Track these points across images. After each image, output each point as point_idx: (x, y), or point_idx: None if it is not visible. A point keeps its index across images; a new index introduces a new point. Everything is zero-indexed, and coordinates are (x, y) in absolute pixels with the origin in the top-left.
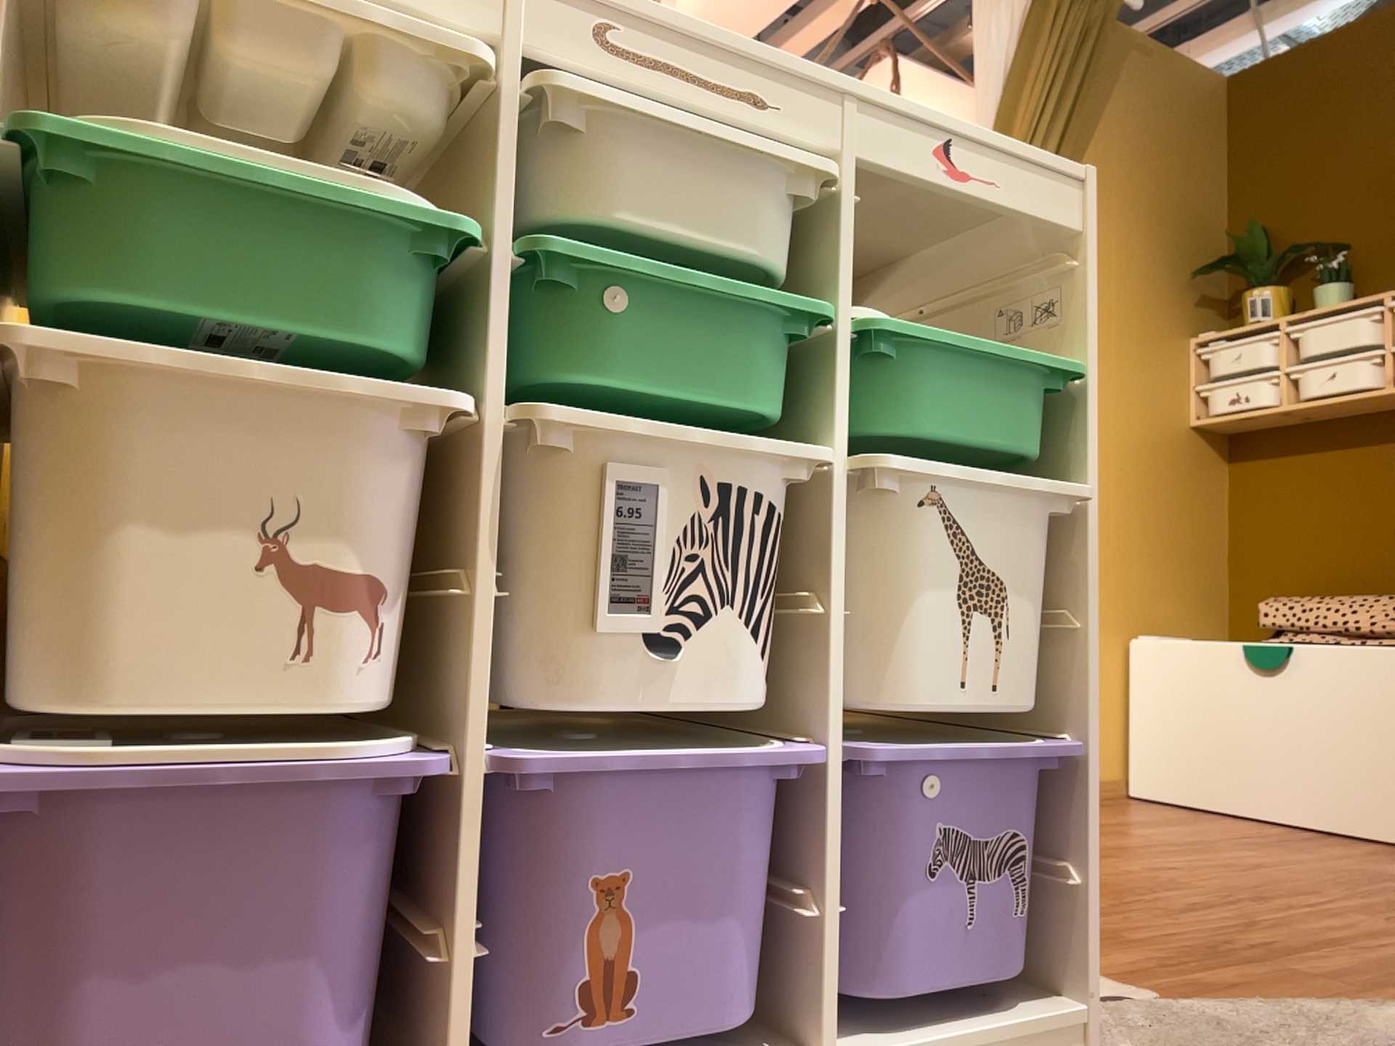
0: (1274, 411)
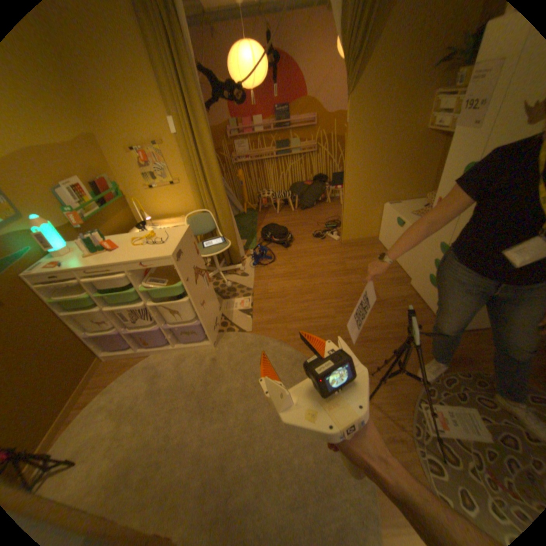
0: (449, 130)
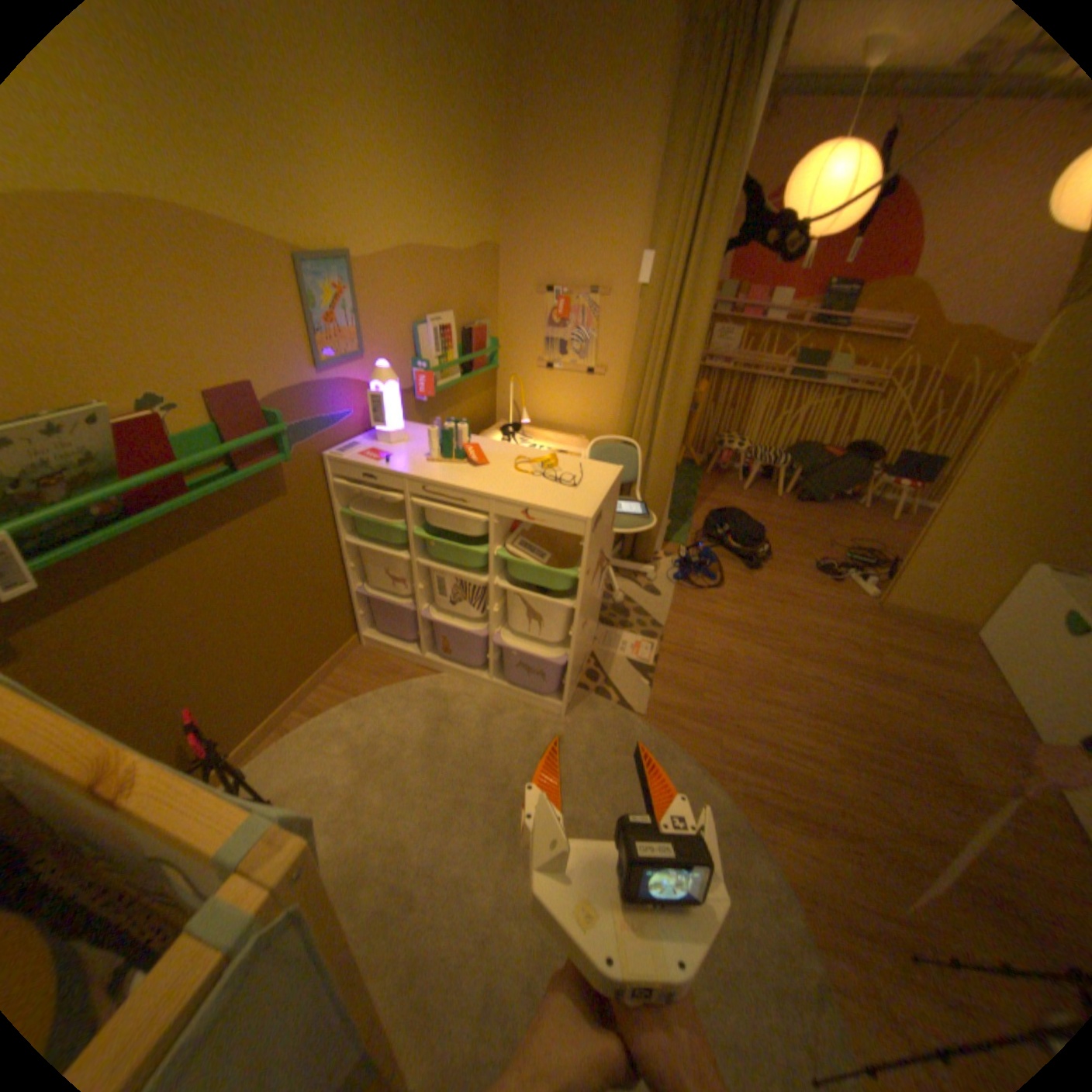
0: None
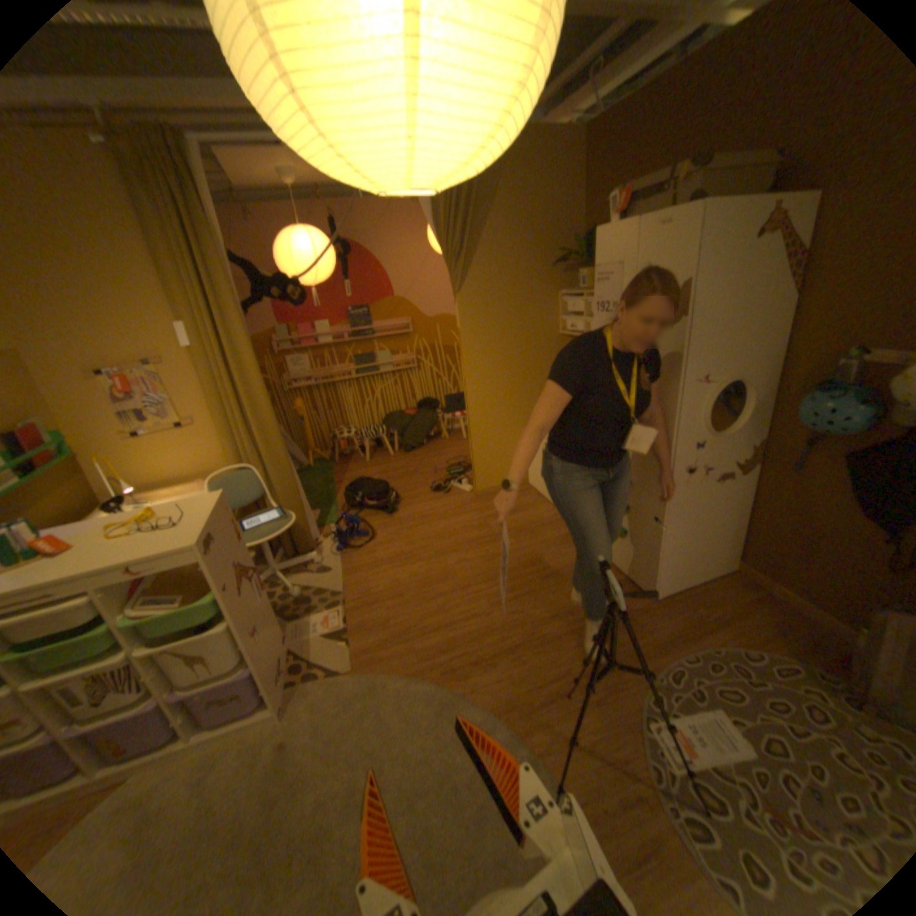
0: None
